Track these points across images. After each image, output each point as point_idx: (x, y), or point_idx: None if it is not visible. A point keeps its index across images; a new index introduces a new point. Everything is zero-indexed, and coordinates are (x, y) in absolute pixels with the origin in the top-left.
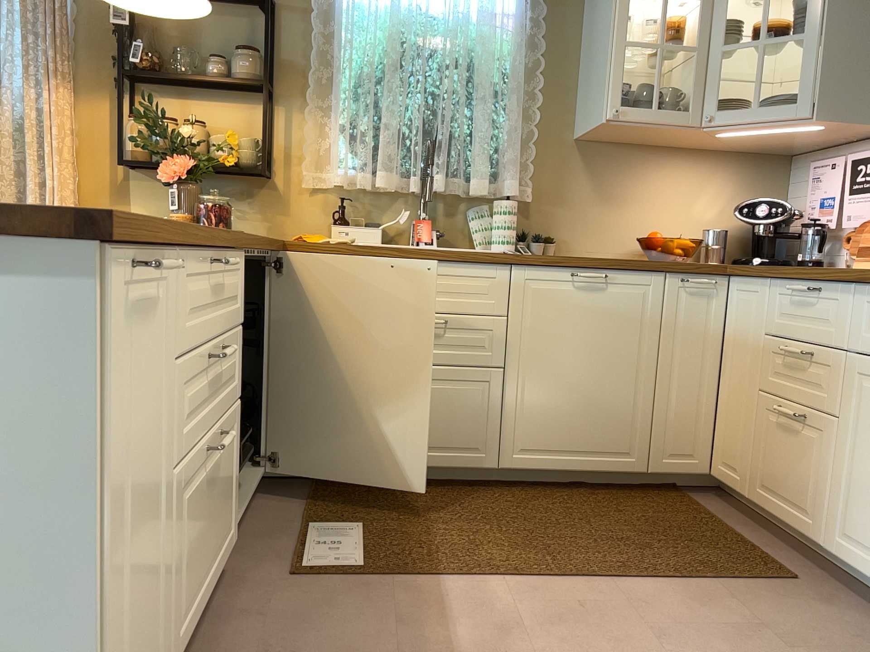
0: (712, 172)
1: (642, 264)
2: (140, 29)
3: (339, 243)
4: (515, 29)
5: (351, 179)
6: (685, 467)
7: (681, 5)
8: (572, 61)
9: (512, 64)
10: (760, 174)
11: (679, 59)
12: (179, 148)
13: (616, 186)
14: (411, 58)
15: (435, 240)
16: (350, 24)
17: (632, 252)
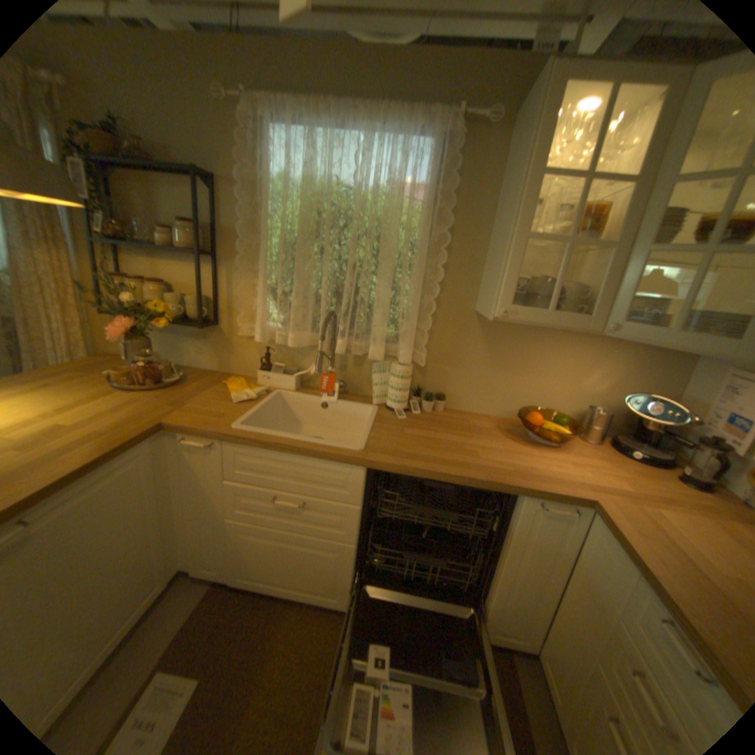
0: (611, 350)
1: (500, 487)
2: (107, 195)
3: (213, 426)
4: (425, 200)
5: (275, 332)
6: (515, 646)
7: (613, 181)
8: (482, 234)
9: (418, 237)
10: (663, 357)
11: (597, 242)
12: (121, 309)
13: (510, 356)
14: (326, 227)
15: (336, 393)
16: (268, 195)
17: (516, 412)
